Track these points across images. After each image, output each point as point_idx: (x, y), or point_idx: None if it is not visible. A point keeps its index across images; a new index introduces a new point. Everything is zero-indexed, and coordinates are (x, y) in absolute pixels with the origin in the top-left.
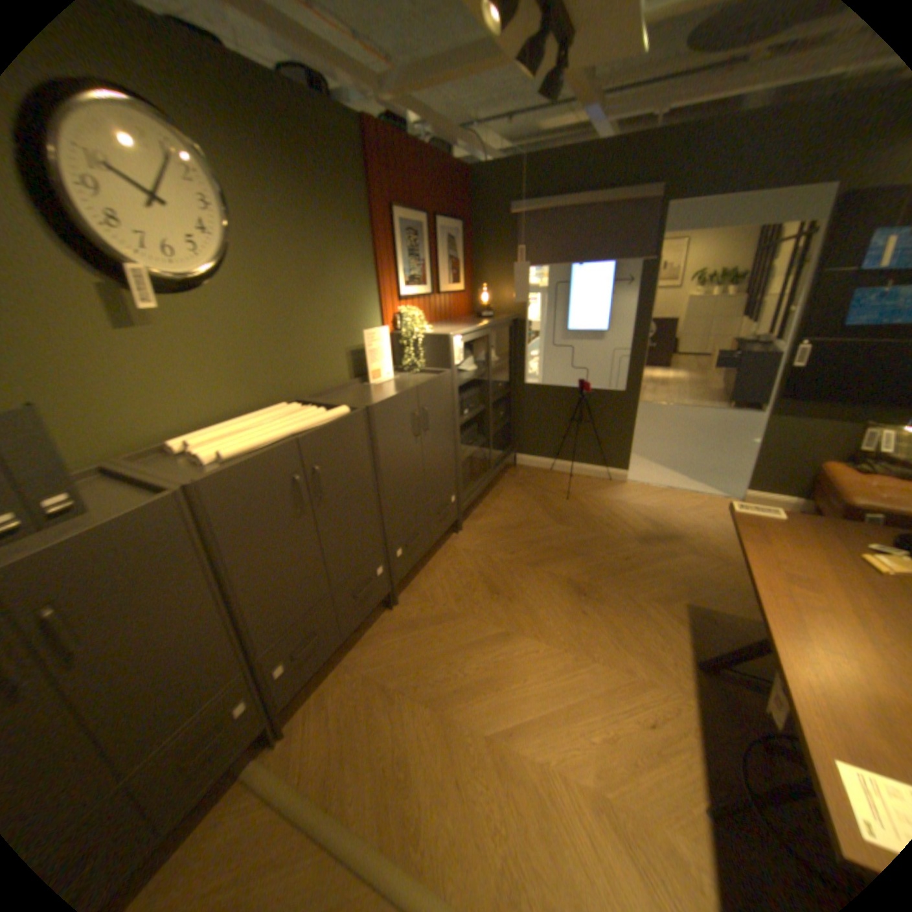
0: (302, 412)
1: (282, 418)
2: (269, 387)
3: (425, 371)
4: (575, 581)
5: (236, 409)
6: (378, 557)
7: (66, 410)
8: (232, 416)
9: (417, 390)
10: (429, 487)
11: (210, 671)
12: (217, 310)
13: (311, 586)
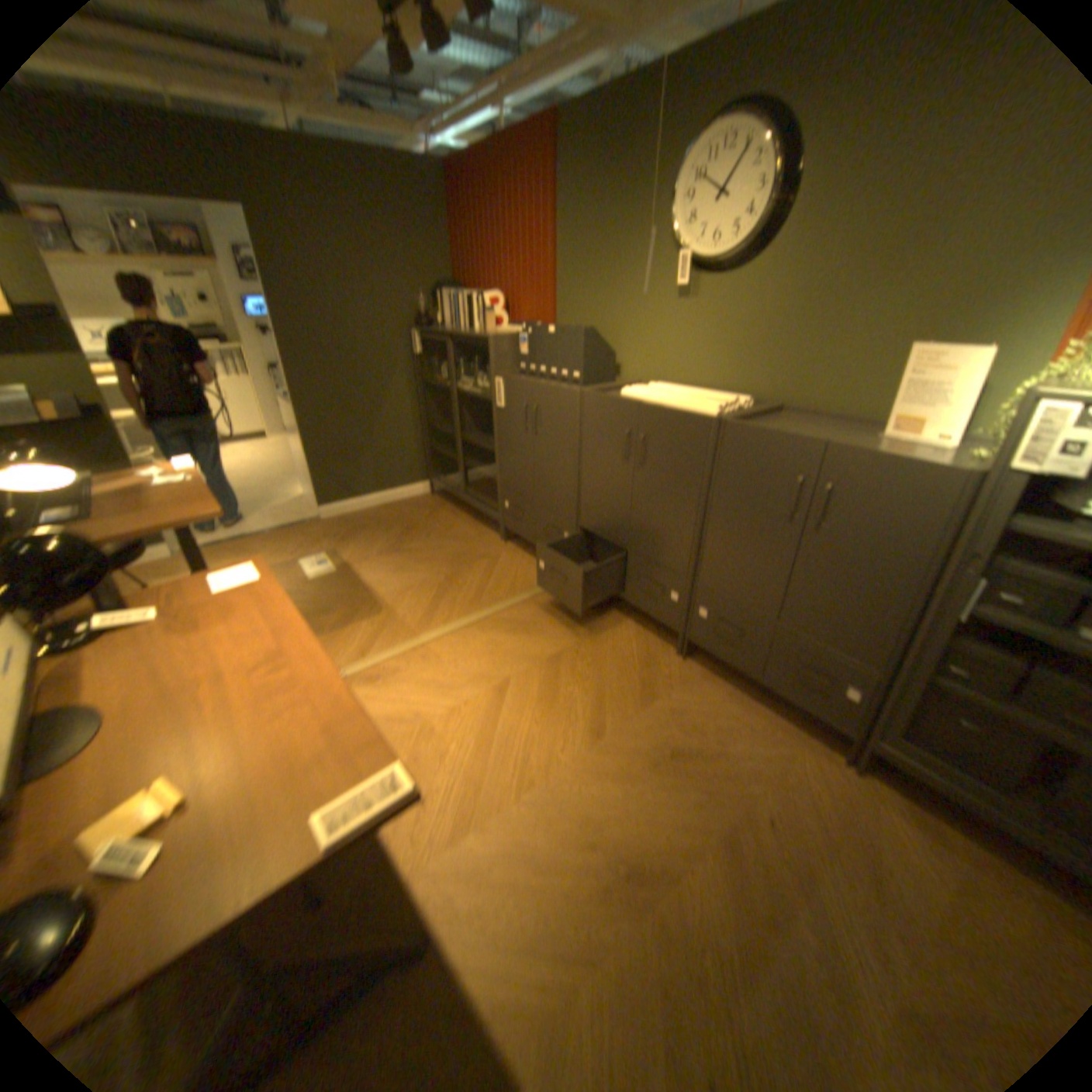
0: (711, 400)
1: (694, 396)
2: (761, 378)
3: (994, 459)
4: (670, 886)
5: (723, 384)
6: (677, 580)
7: (641, 343)
8: (717, 390)
9: (824, 446)
10: (791, 603)
11: (563, 497)
12: (745, 289)
13: (615, 521)
